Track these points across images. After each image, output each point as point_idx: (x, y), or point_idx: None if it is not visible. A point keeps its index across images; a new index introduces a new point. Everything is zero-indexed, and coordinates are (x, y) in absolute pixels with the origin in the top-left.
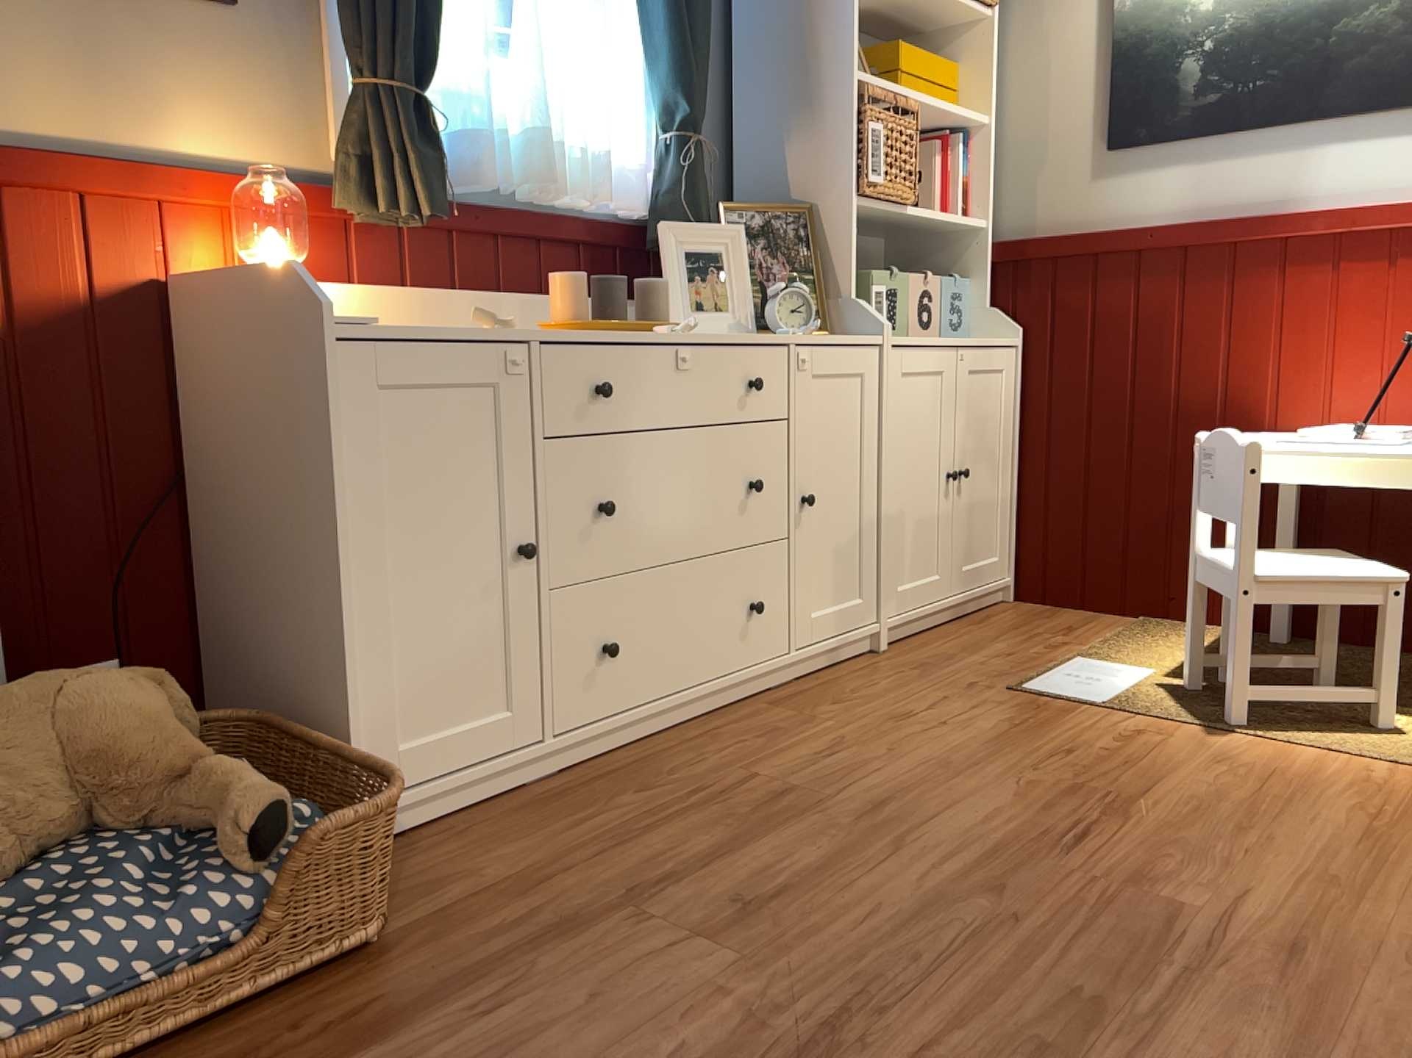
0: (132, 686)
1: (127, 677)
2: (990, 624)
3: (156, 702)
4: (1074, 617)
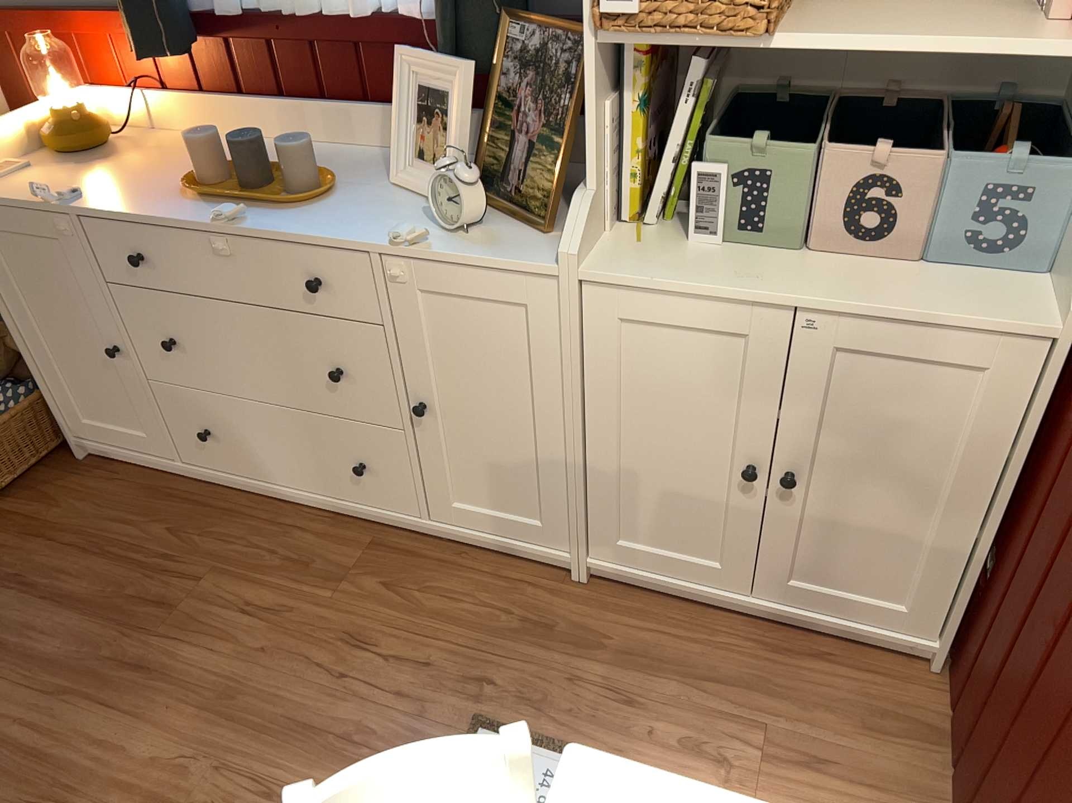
0: None
1: None
2: (773, 659)
3: None
4: (886, 757)
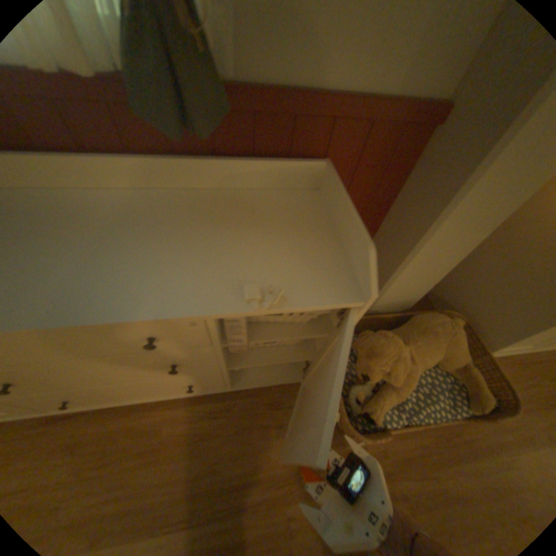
0: (465, 336)
1: (462, 327)
2: None
3: (467, 340)
4: None
